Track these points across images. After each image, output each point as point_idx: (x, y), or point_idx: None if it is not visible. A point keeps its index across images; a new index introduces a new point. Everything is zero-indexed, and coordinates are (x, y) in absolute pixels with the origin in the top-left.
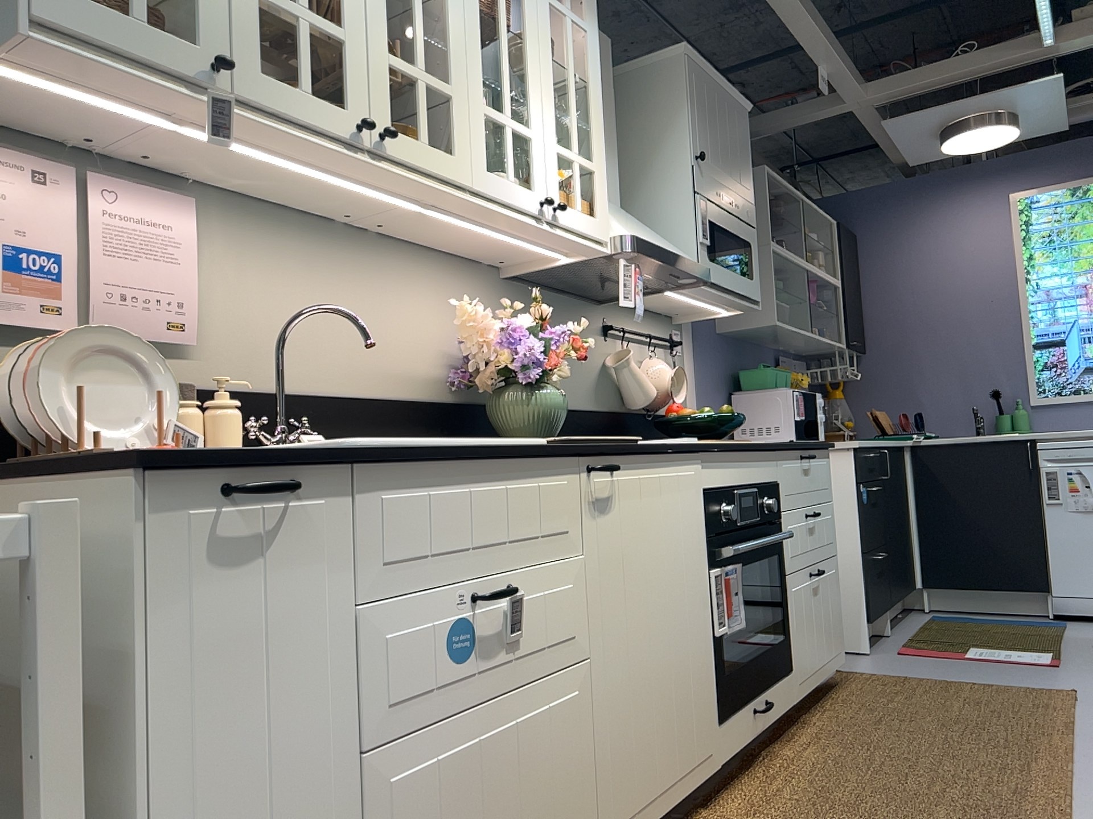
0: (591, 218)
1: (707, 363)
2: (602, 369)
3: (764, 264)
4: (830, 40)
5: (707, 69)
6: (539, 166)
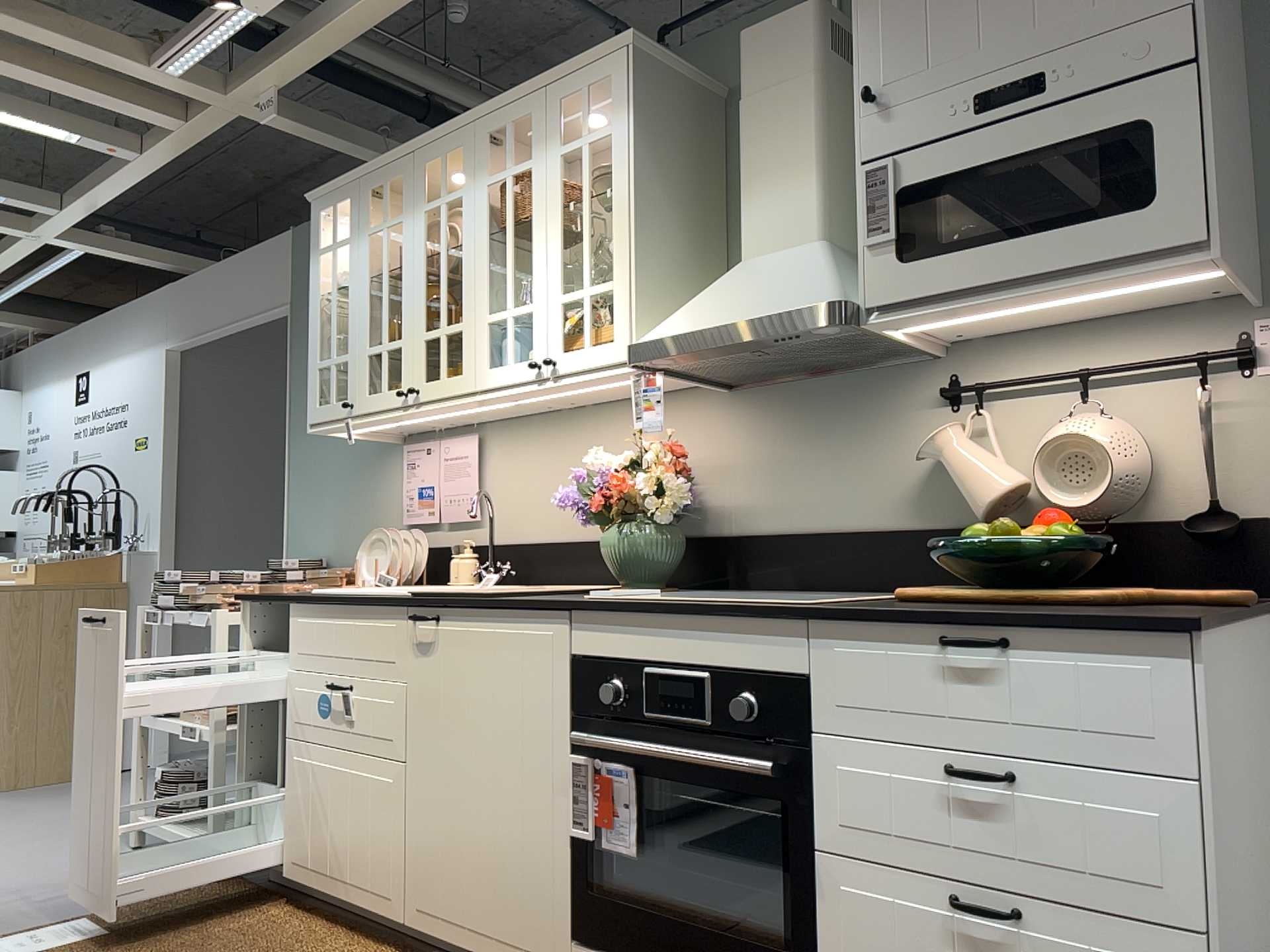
0: (602, 343)
1: None
2: (931, 462)
3: None
4: None
5: None
6: (536, 331)
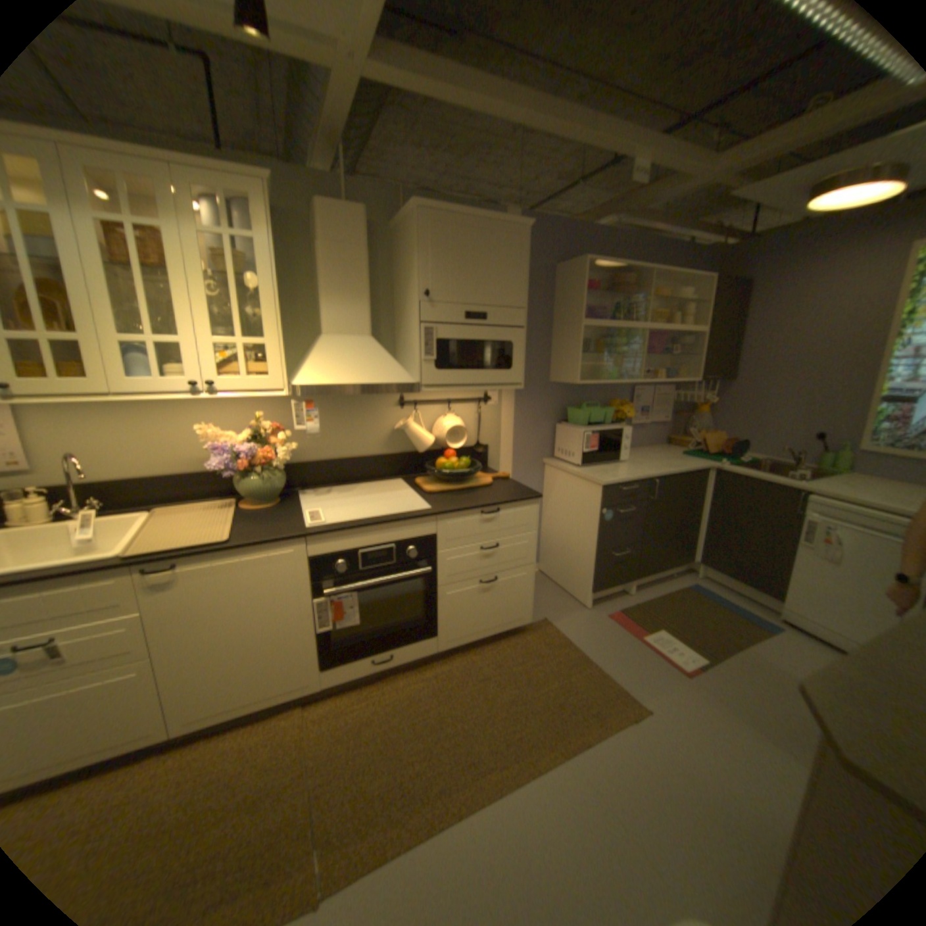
0: (260, 378)
1: (527, 405)
2: (393, 429)
3: (576, 336)
4: (630, 133)
5: (452, 209)
6: (190, 360)
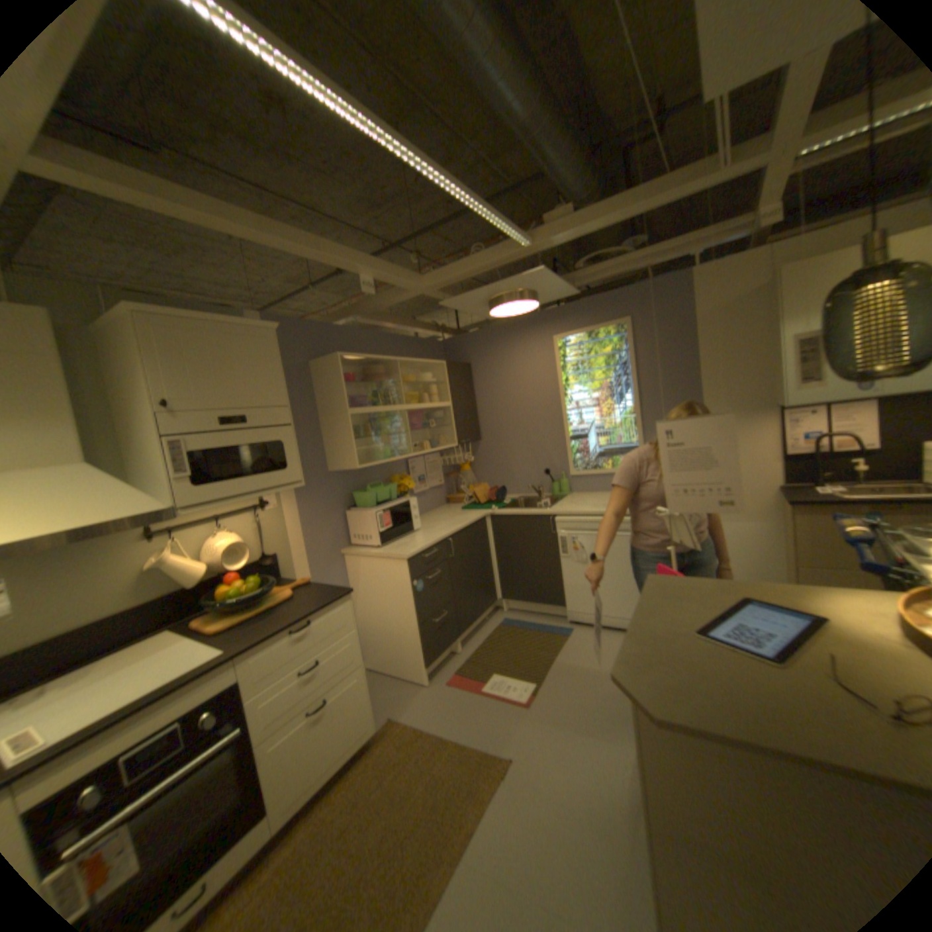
0: None
1: (311, 500)
2: (141, 570)
3: (346, 425)
4: (351, 255)
5: (180, 313)
6: None
